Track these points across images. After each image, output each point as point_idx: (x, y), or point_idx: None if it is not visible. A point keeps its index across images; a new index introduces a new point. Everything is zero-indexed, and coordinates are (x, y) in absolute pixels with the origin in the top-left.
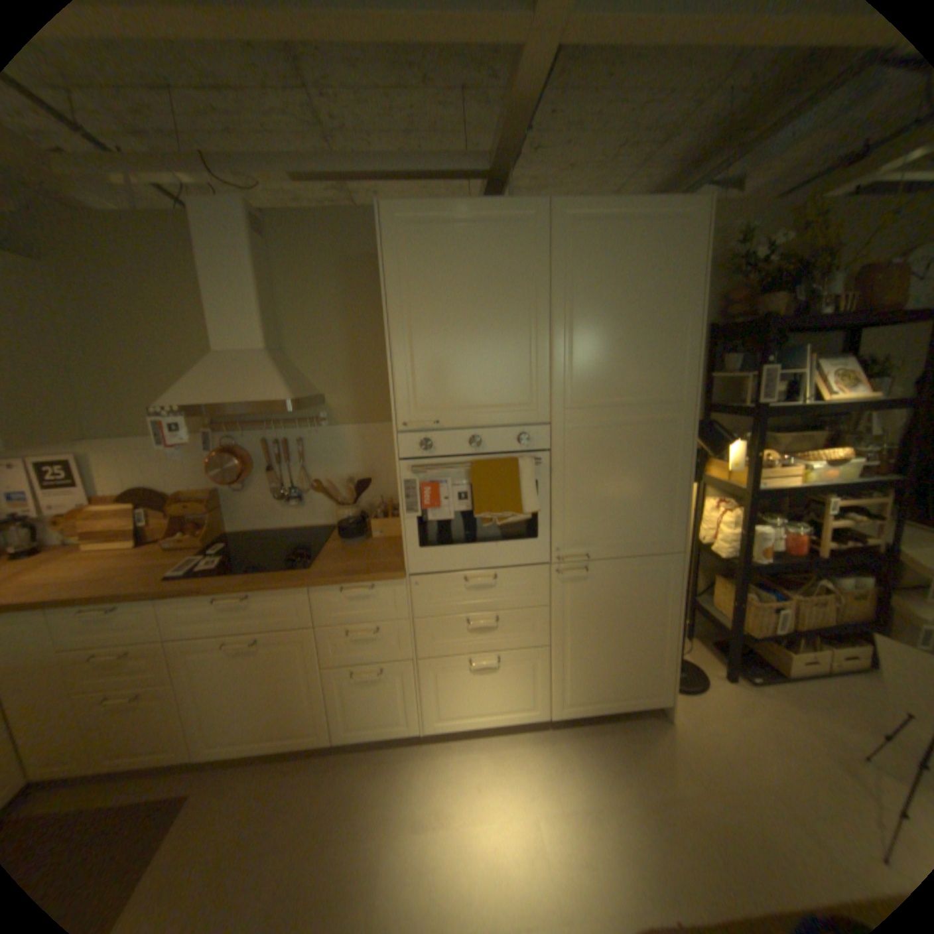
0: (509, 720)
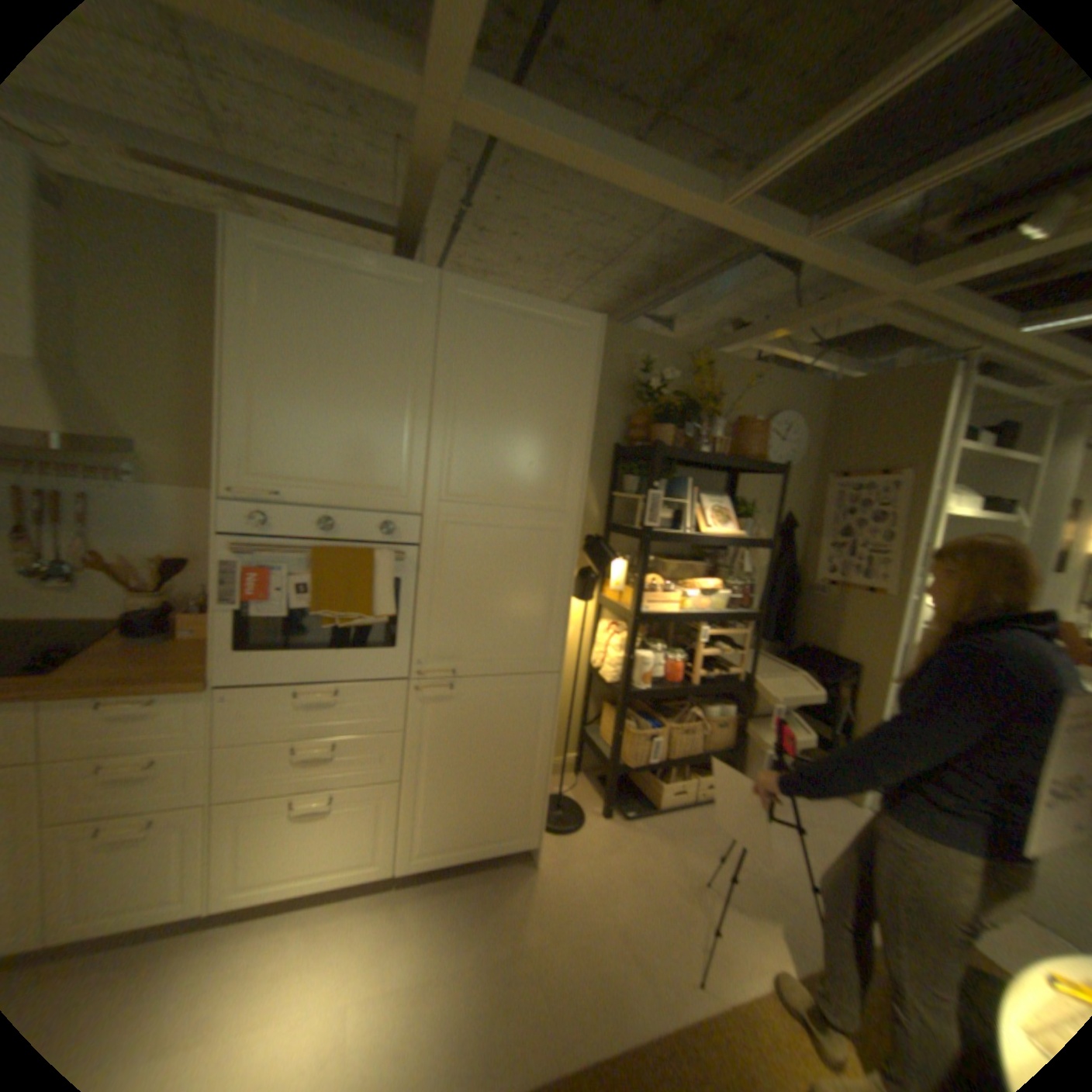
0: (336, 882)
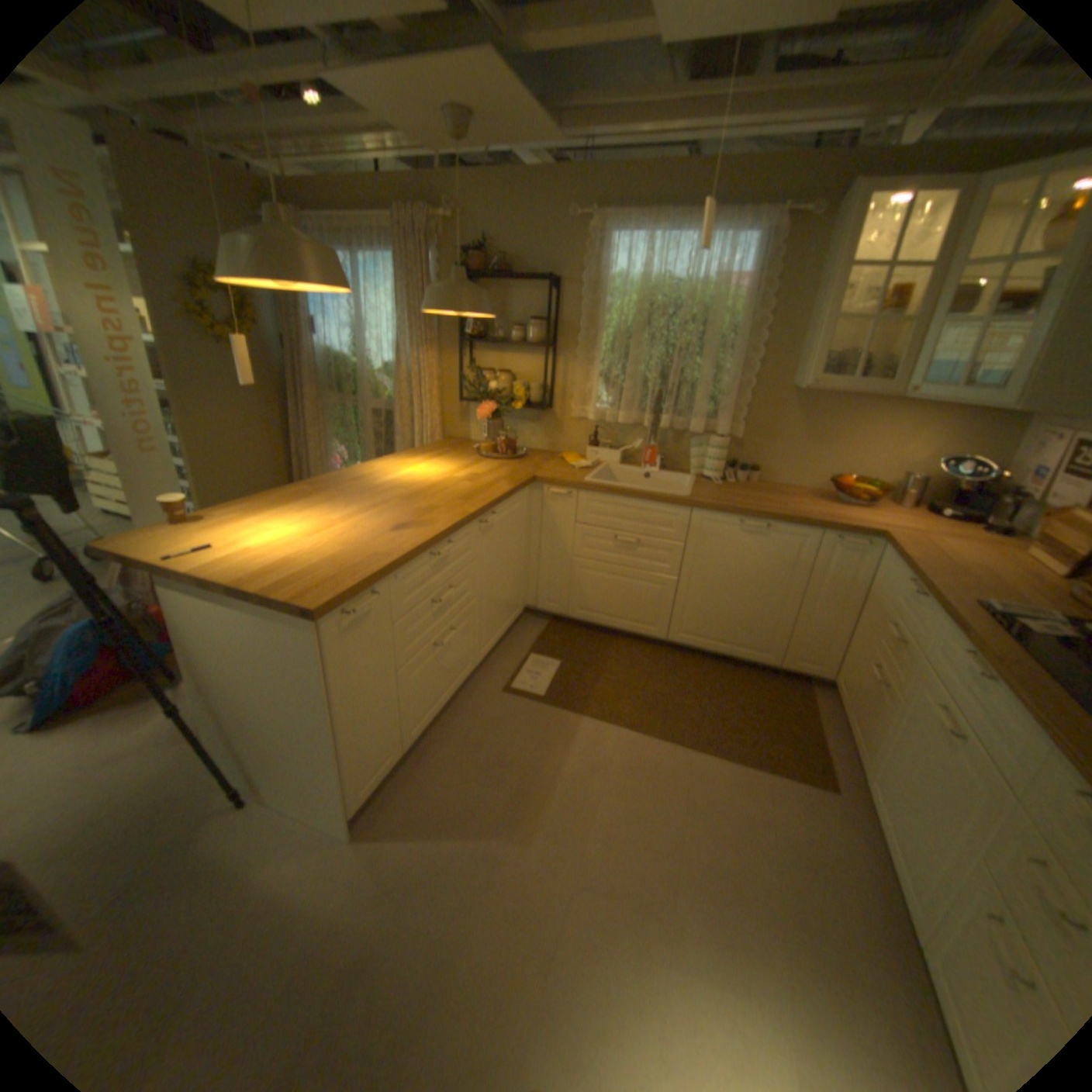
0: None
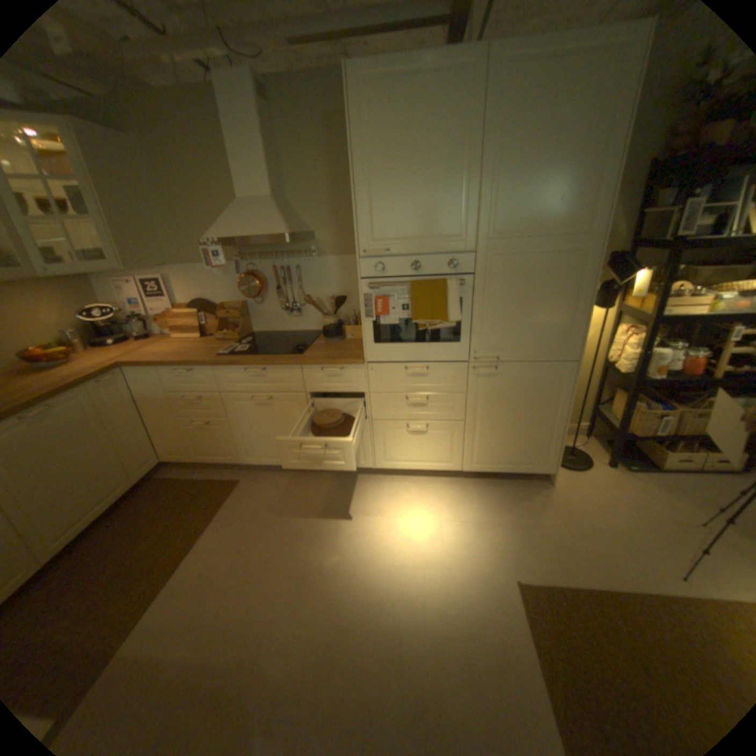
0: (432, 467)
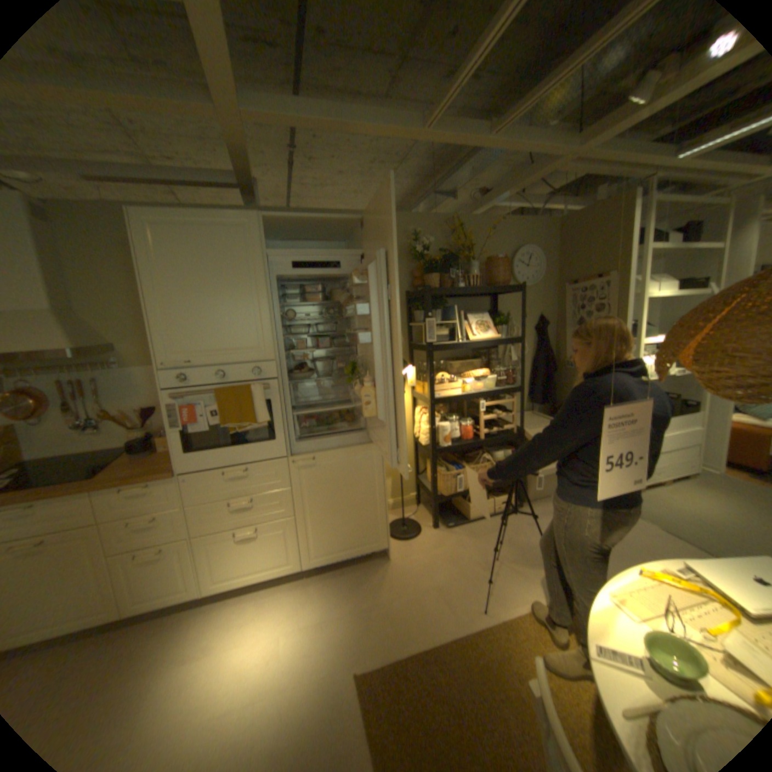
0: (269, 575)
